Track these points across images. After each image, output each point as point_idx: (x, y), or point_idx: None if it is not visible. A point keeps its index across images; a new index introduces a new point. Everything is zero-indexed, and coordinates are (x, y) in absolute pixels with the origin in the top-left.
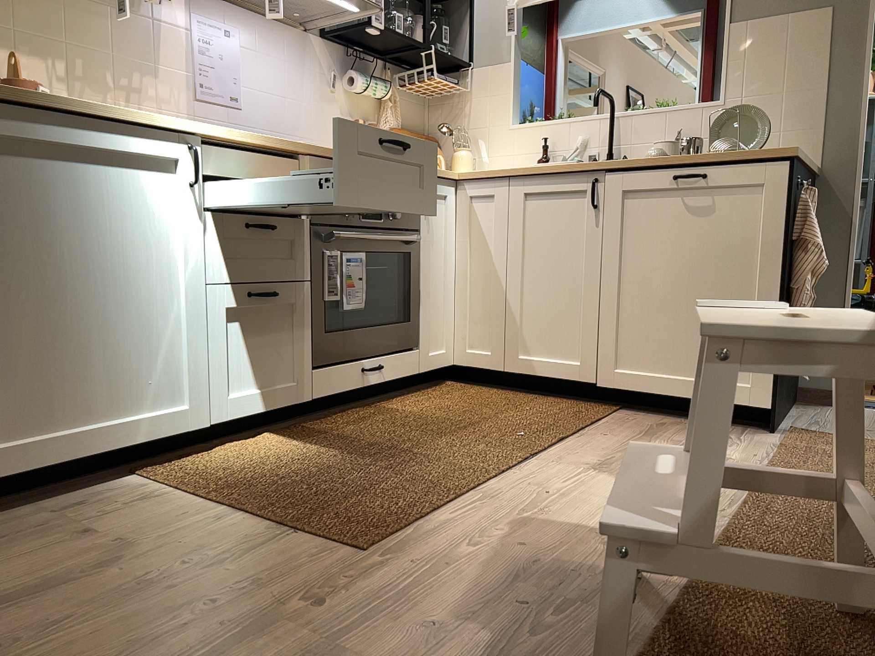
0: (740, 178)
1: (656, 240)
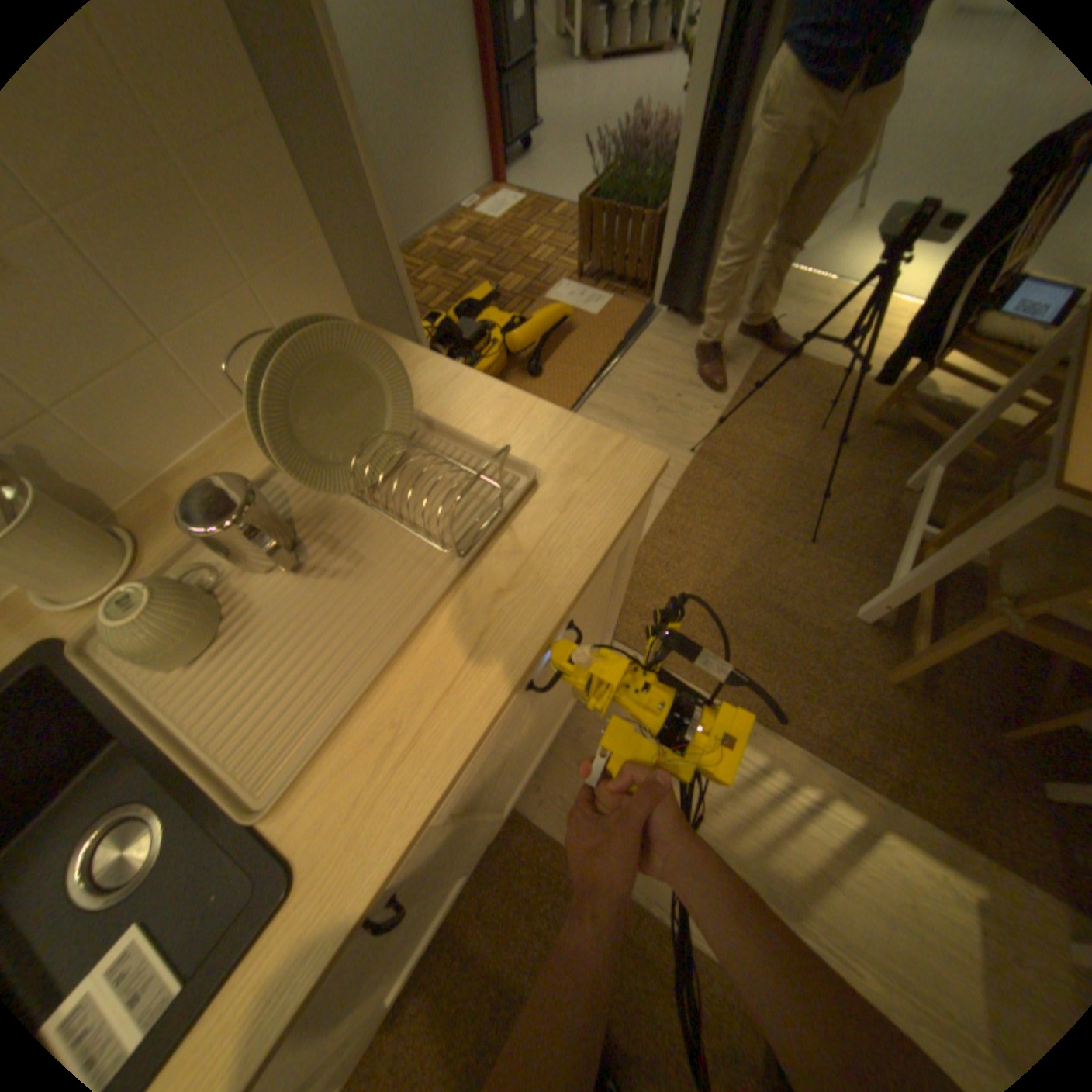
0: (603, 565)
1: (506, 745)
